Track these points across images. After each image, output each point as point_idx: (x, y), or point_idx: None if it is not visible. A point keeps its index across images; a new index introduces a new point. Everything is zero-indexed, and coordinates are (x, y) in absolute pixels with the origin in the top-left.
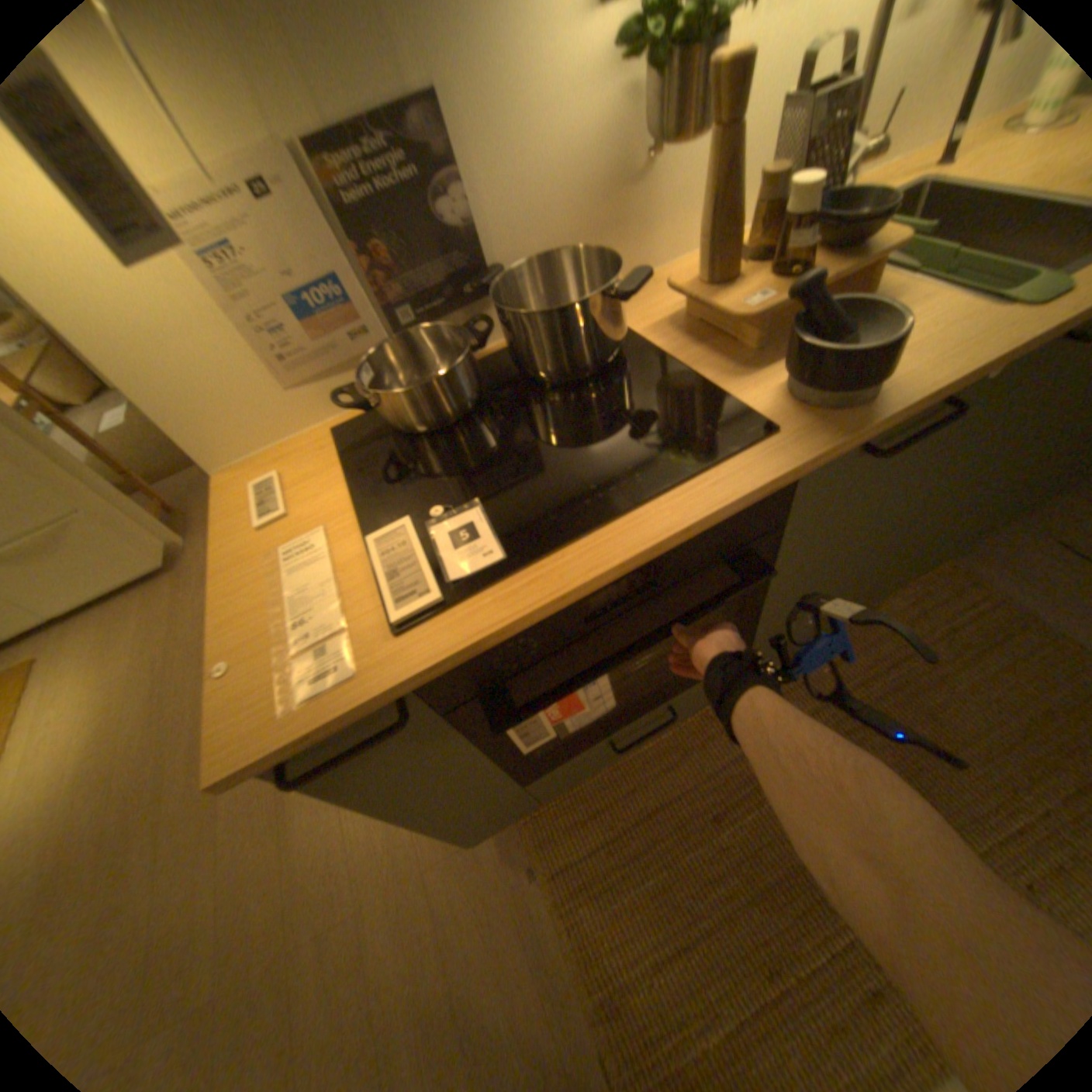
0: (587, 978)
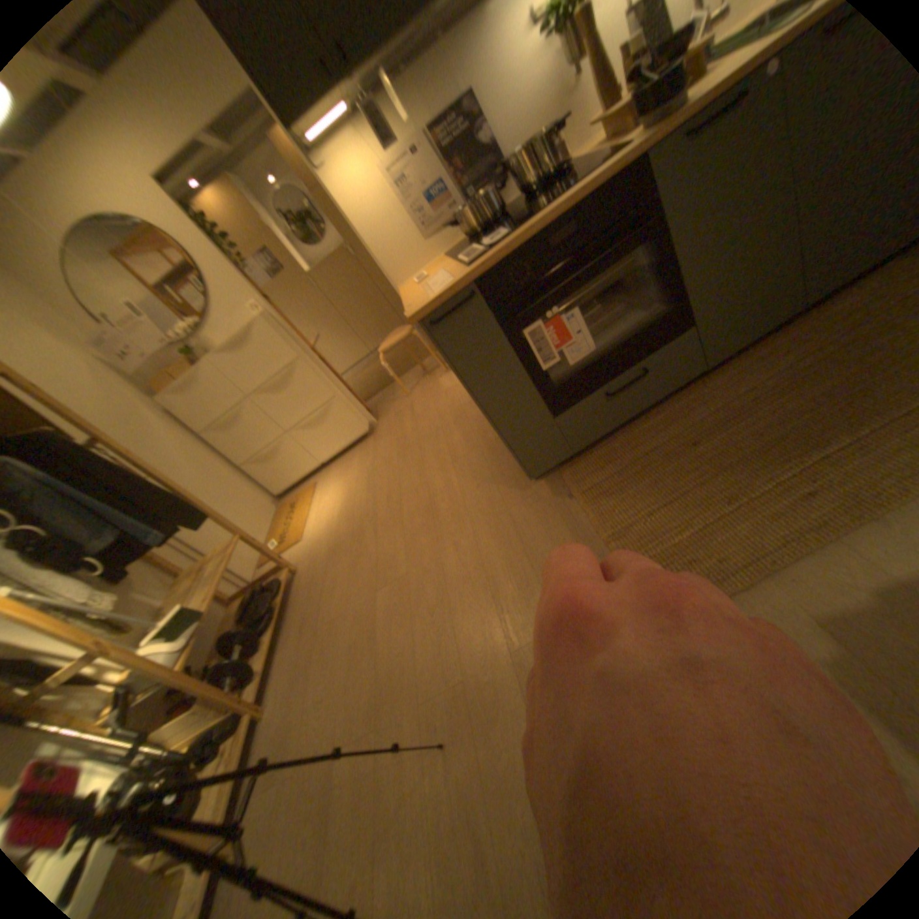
0: (604, 525)
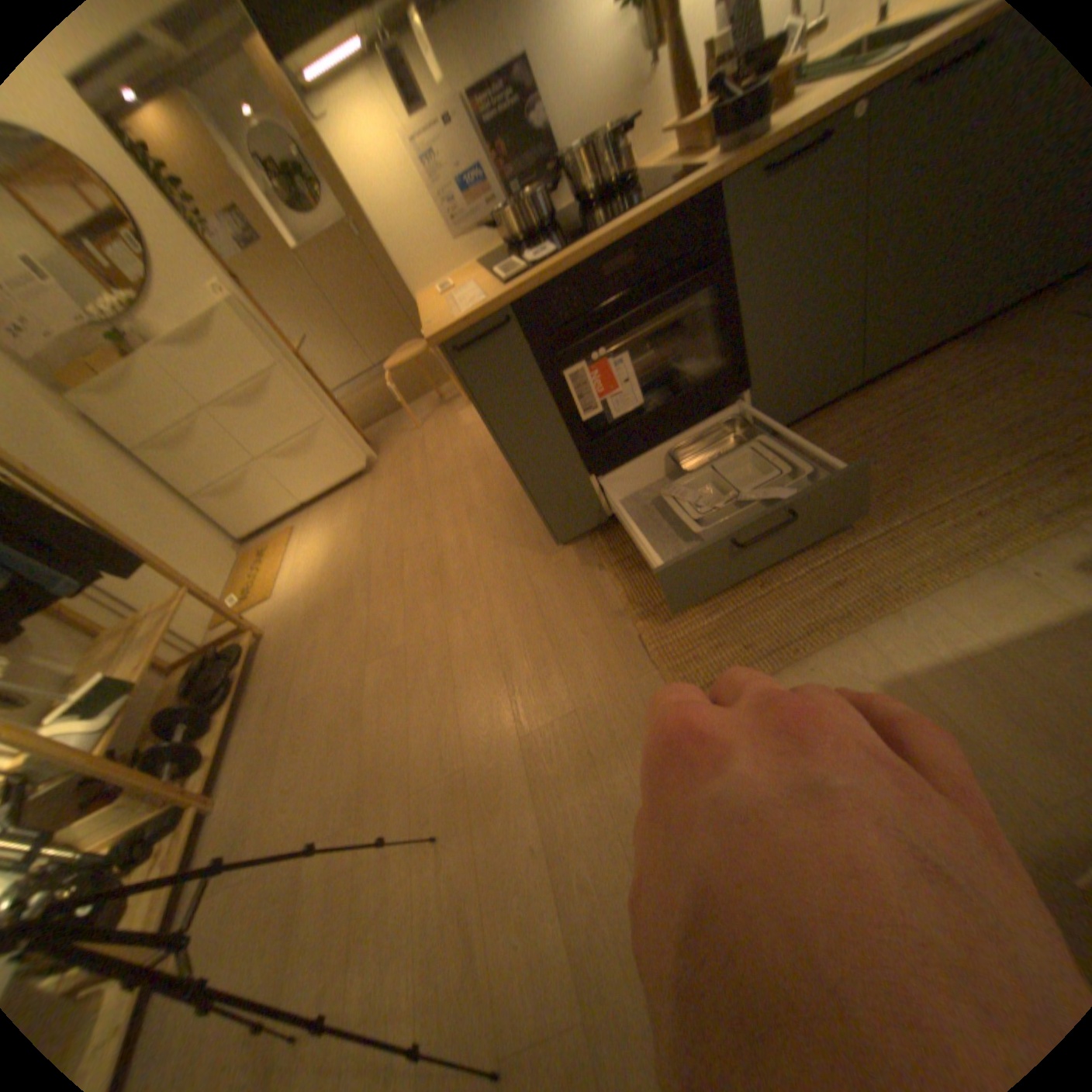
0: (633, 602)
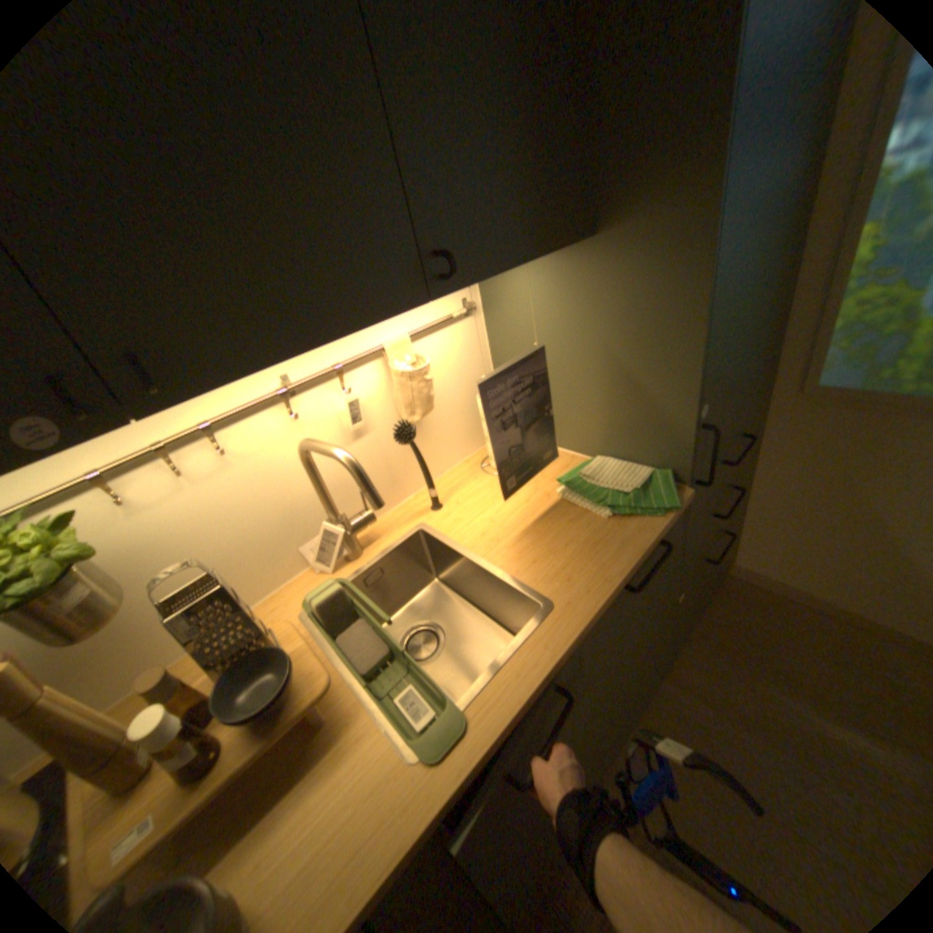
0: None
